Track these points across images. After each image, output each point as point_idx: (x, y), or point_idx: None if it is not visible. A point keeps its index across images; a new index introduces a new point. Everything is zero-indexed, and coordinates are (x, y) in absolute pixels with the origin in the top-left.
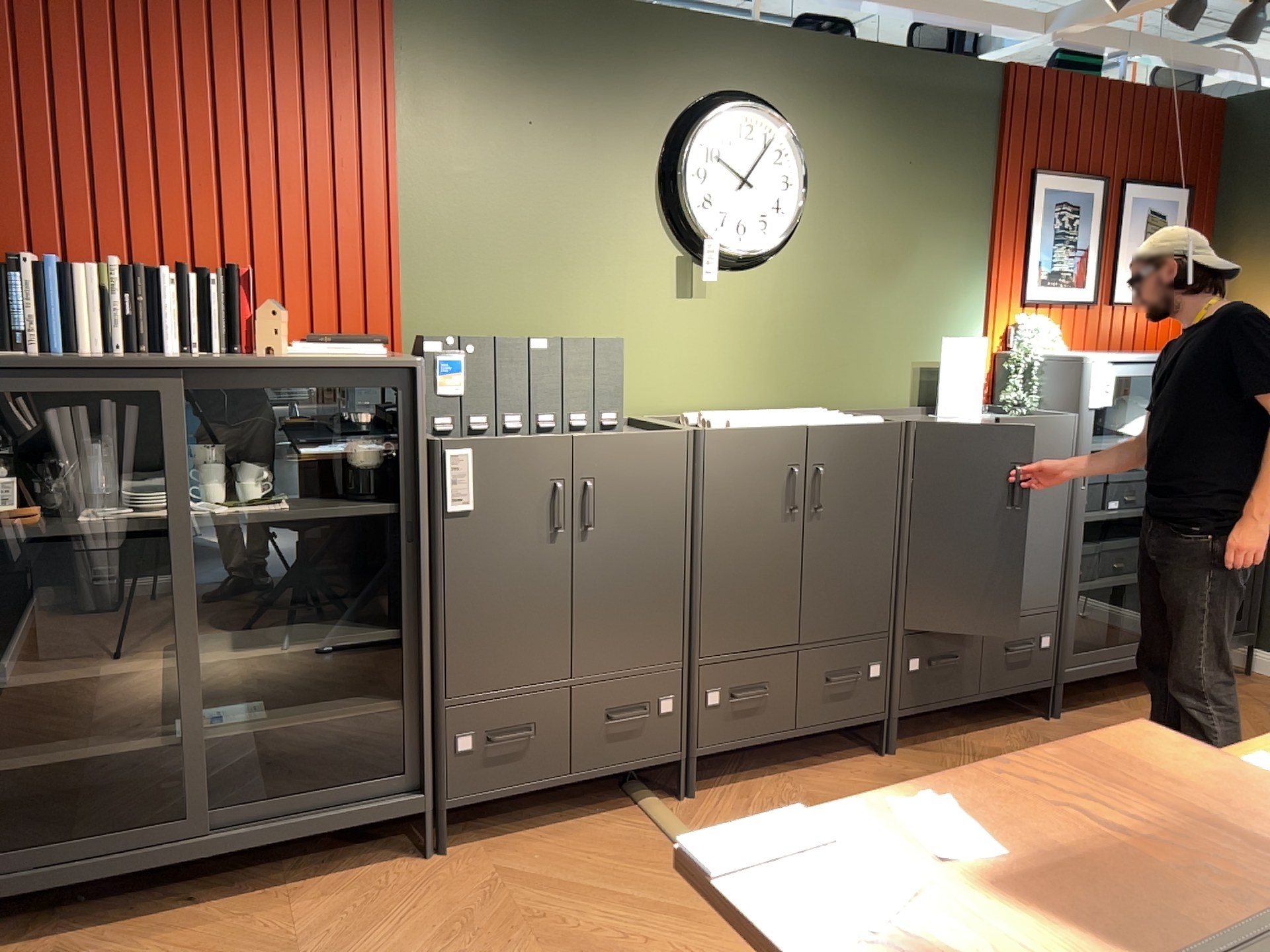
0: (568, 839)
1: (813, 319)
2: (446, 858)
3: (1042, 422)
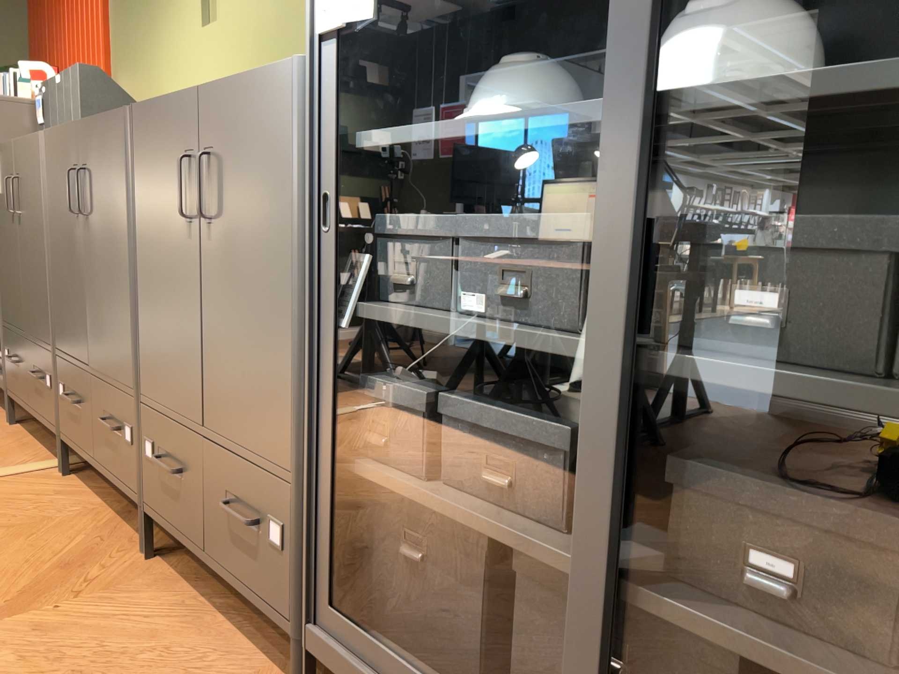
0: (14, 448)
1: (284, 17)
2: (4, 425)
3: (245, 81)
